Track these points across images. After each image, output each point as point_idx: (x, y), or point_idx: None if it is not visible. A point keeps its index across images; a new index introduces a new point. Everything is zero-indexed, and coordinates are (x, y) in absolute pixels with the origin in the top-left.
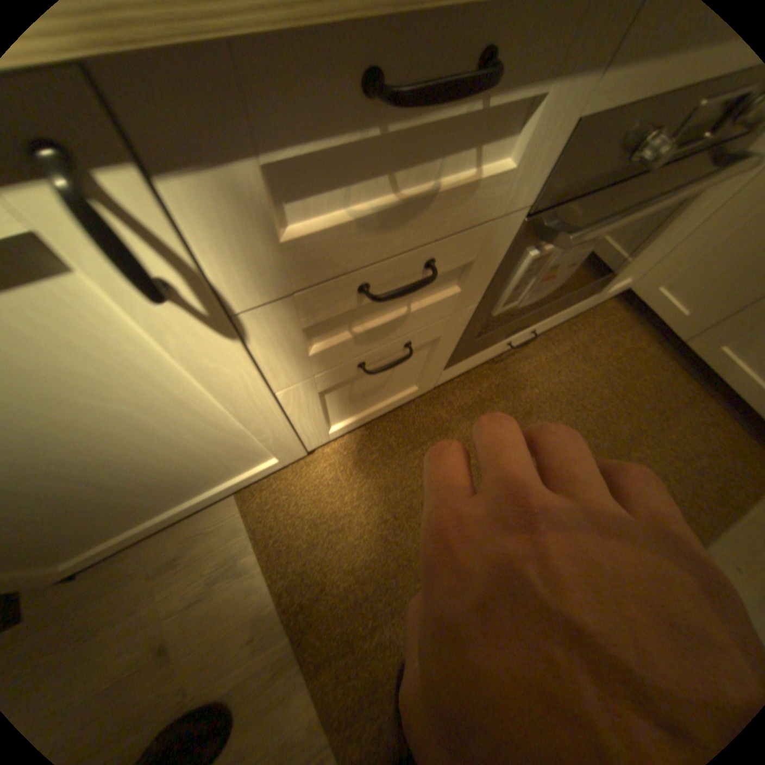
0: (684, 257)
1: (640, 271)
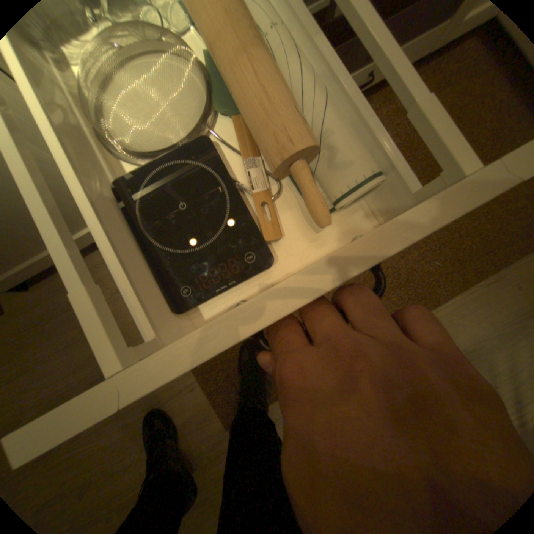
0: None
1: None
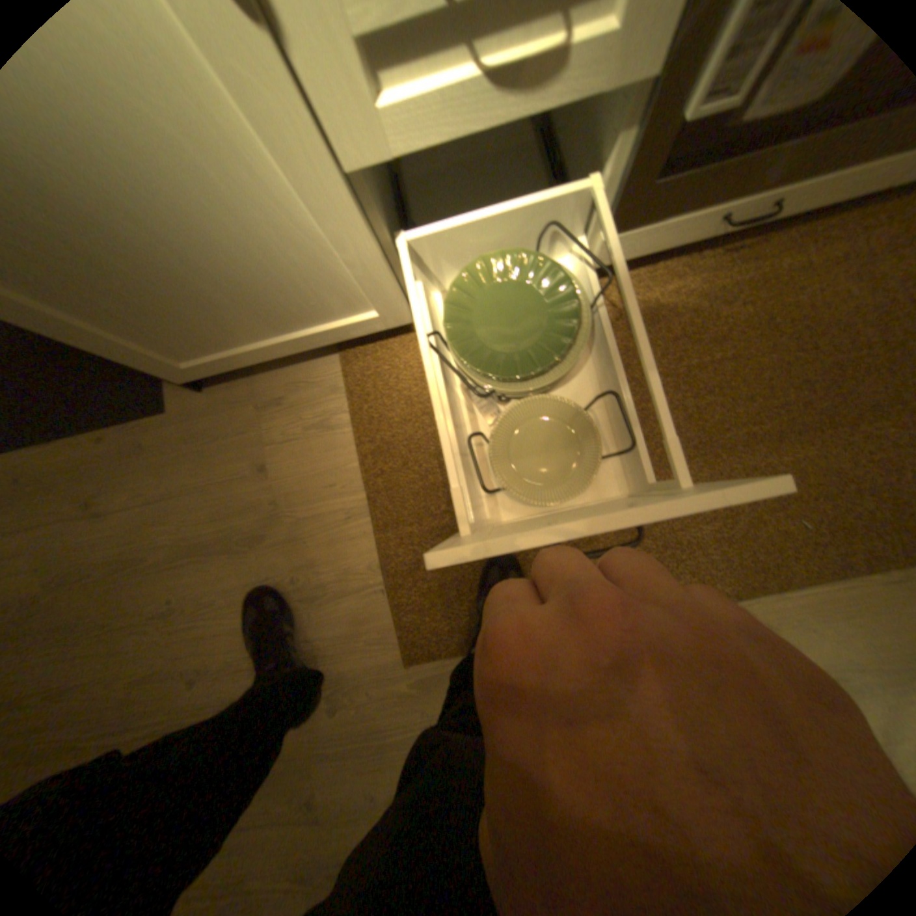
0: None
1: None
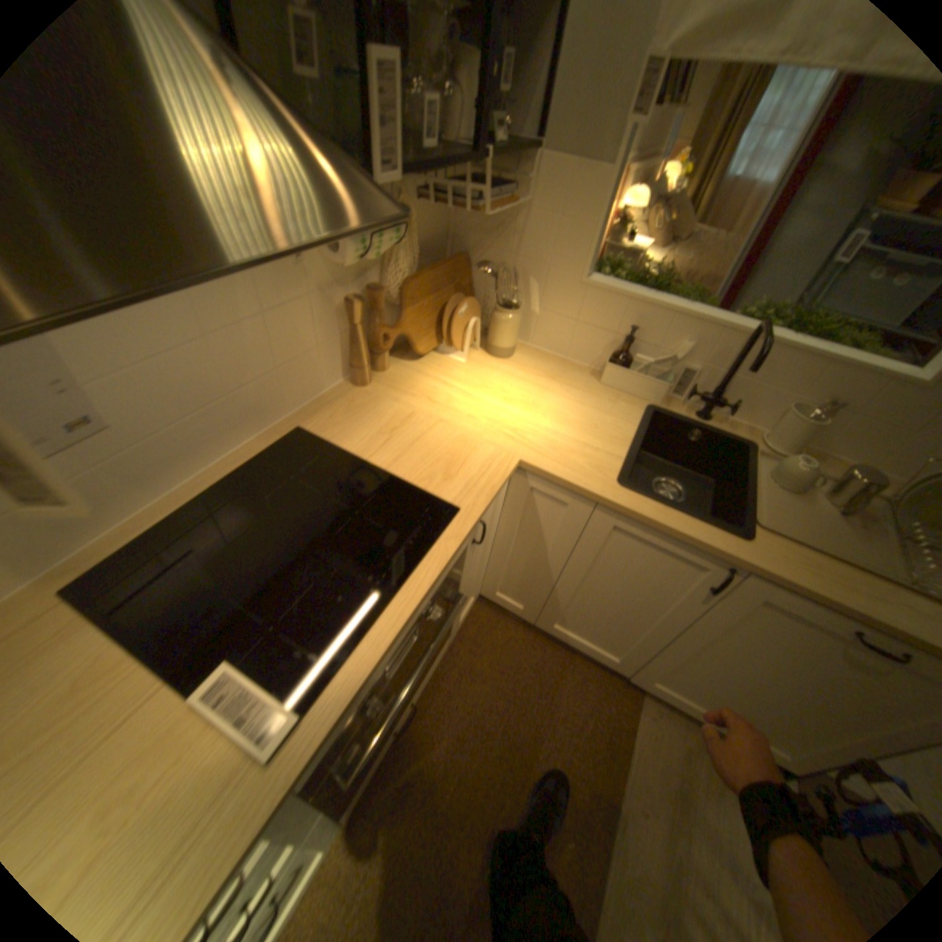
0: (496, 576)
1: (479, 587)
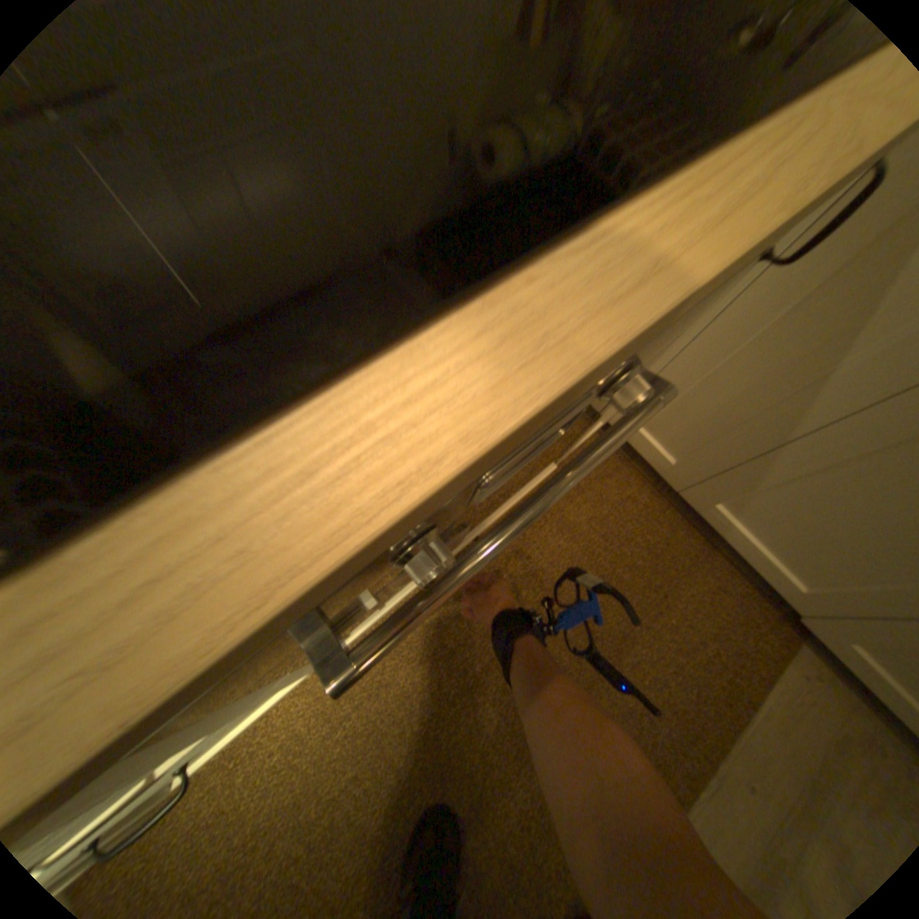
0: None
1: None
